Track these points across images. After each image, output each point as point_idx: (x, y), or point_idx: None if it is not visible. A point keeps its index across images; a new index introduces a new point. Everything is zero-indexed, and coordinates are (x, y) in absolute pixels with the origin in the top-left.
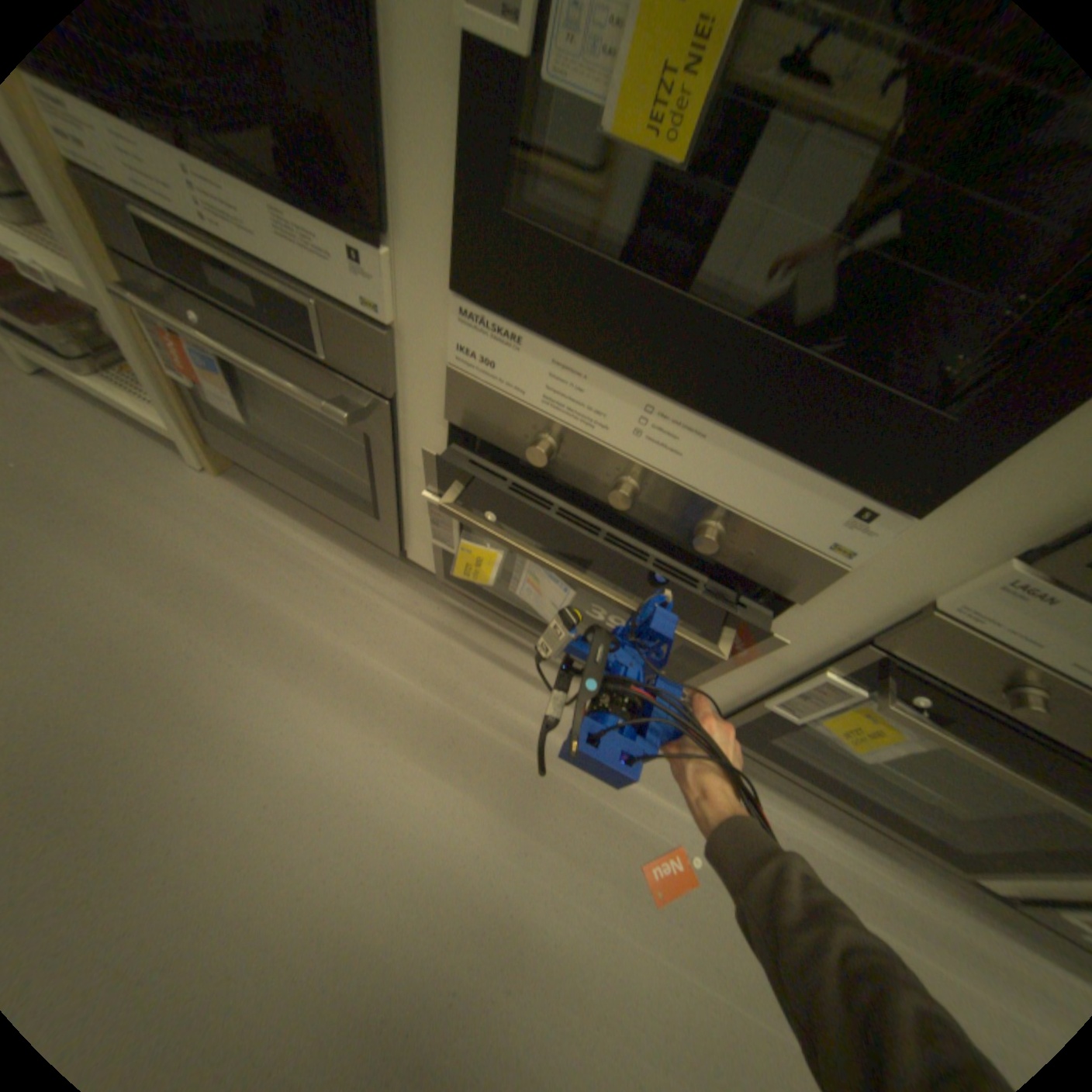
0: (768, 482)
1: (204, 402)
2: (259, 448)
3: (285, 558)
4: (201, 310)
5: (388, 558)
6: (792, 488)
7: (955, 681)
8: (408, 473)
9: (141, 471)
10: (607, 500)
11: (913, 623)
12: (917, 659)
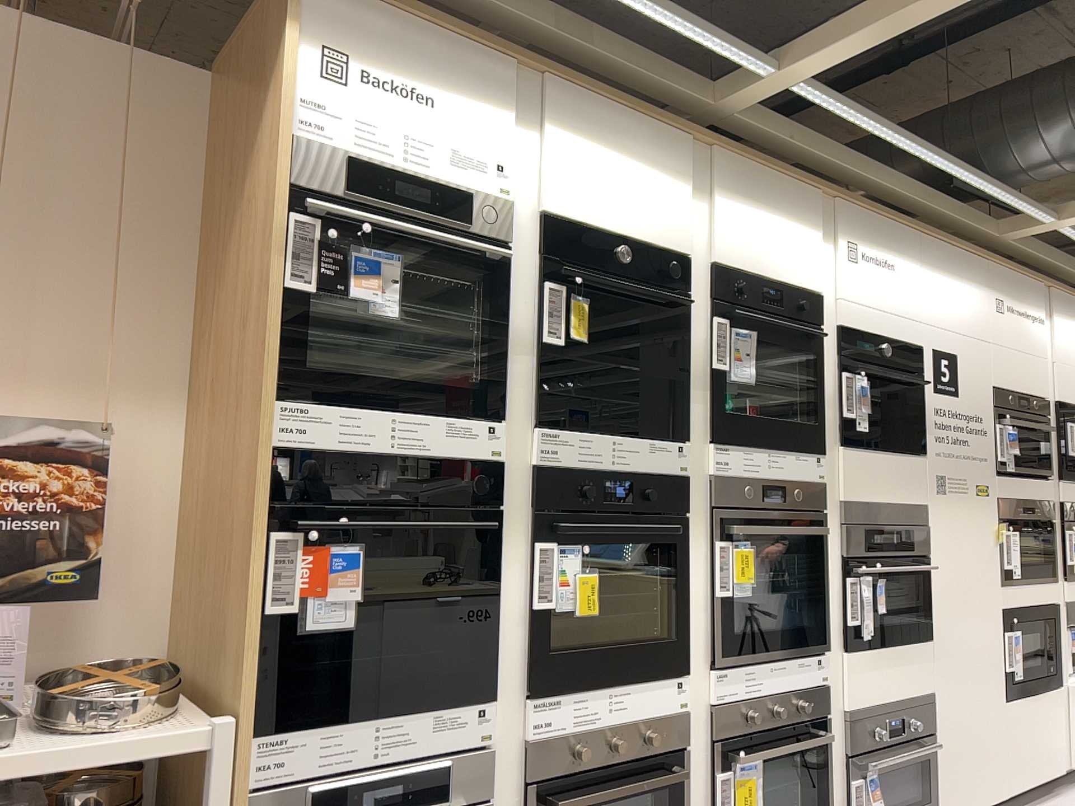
0: (652, 696)
1: None
2: None
3: None
4: None
5: None
6: (658, 692)
7: (736, 732)
8: None
9: None
10: (608, 762)
11: (712, 719)
12: (725, 734)
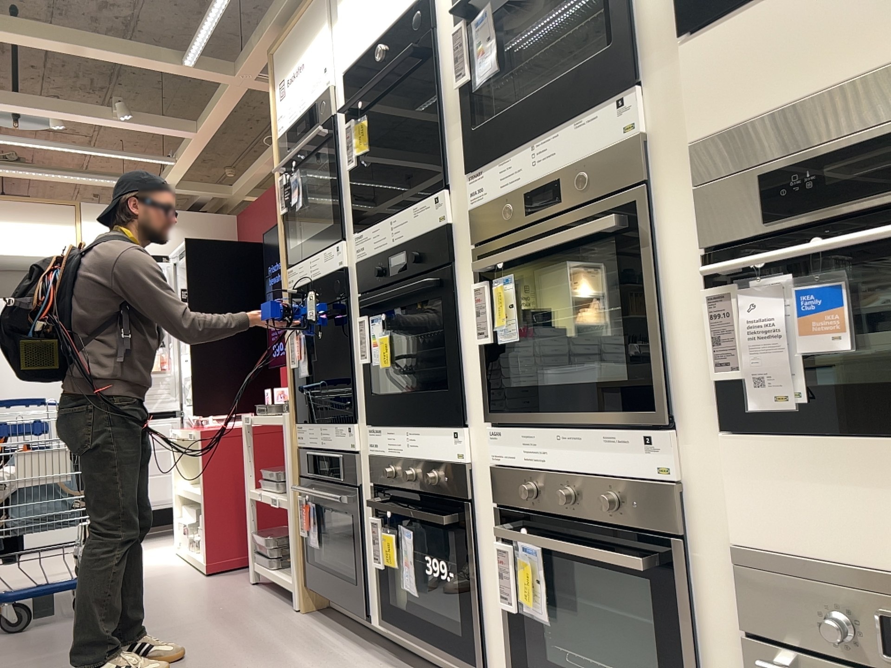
0: (434, 442)
1: (310, 555)
2: (323, 574)
3: (310, 639)
4: (314, 486)
5: (367, 644)
6: (439, 440)
7: (519, 506)
8: (365, 535)
9: (269, 610)
10: (410, 489)
11: (495, 482)
12: (504, 502)
